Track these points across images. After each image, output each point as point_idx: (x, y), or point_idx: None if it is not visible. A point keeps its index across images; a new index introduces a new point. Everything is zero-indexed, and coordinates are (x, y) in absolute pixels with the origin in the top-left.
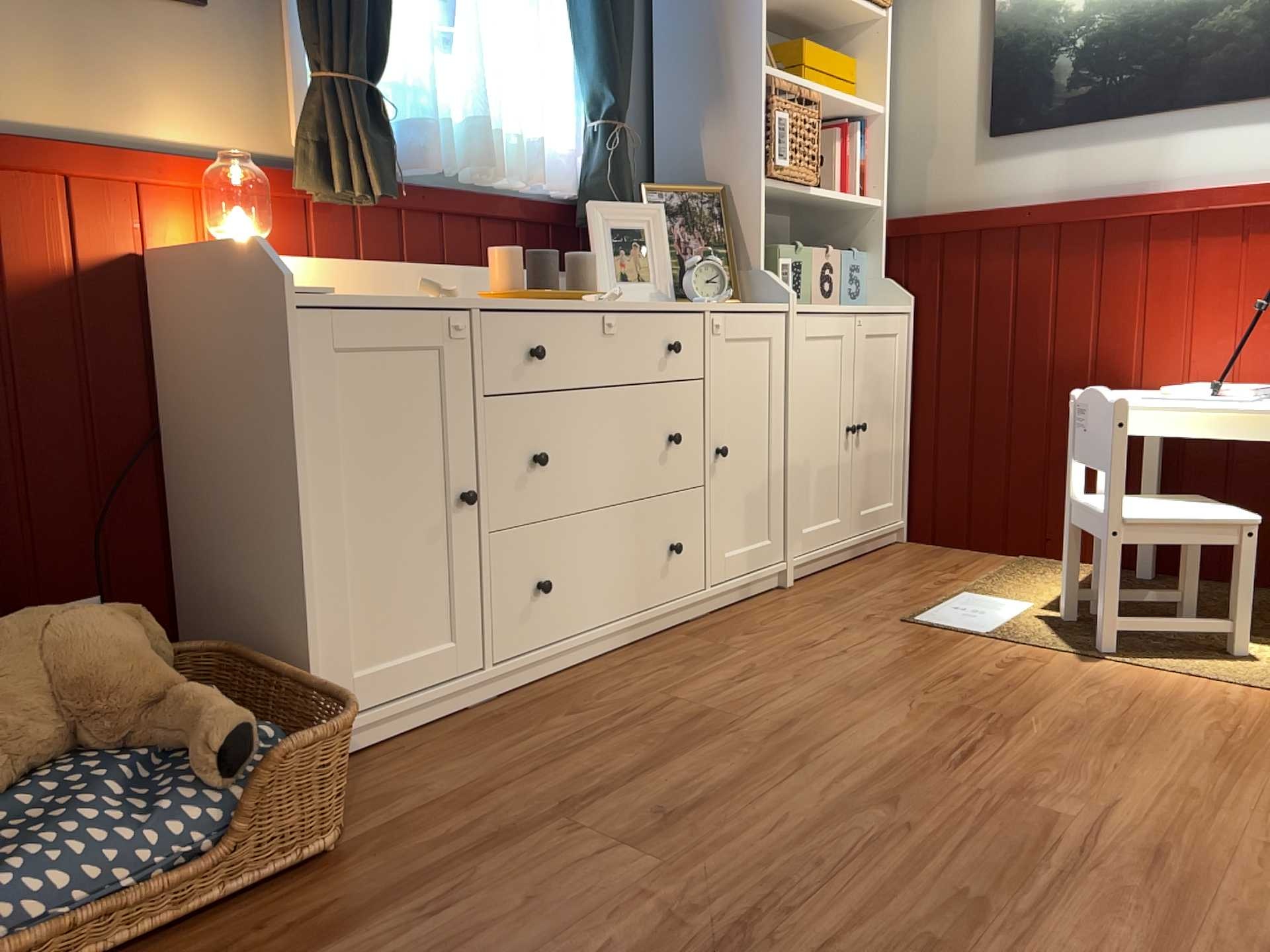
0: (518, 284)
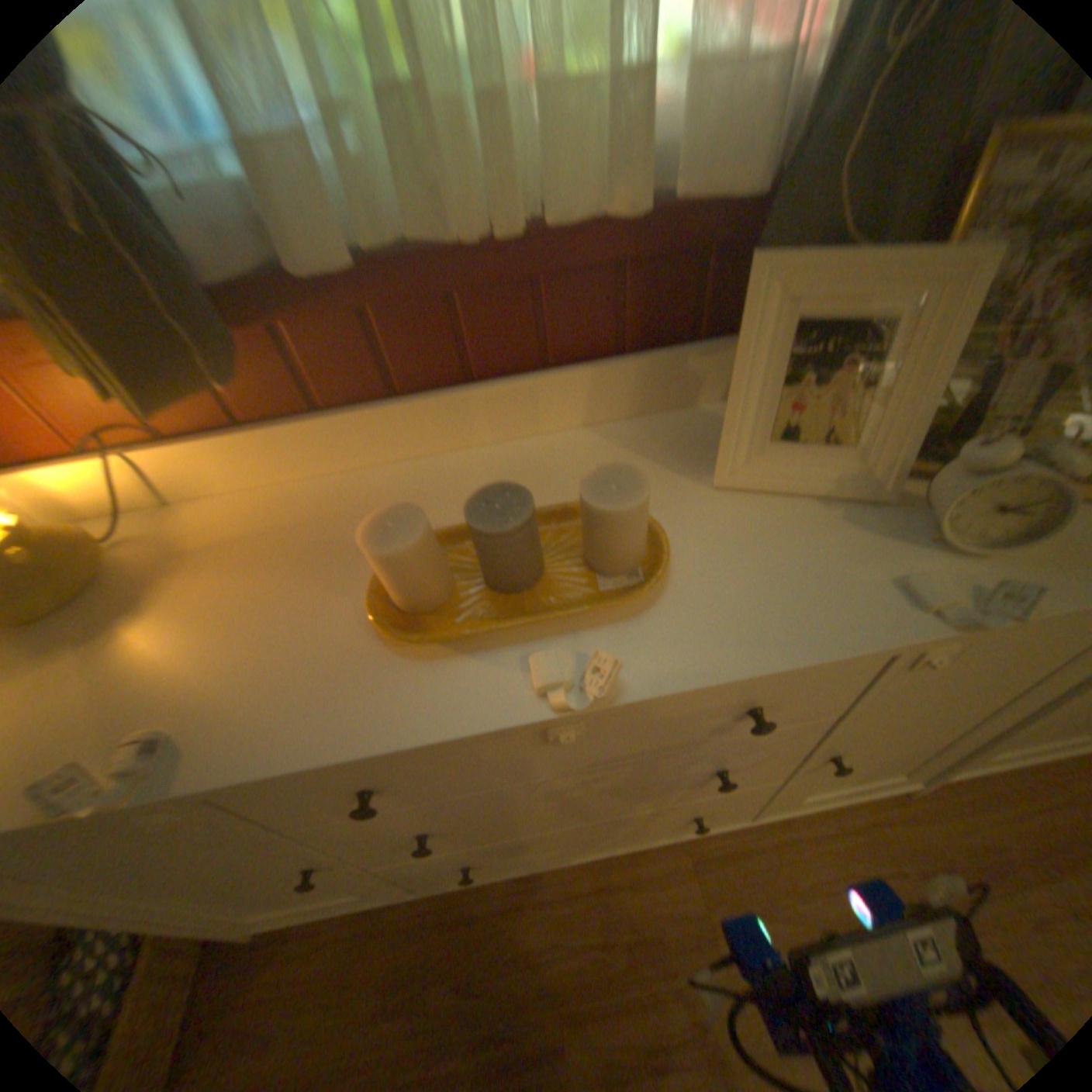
0: (427, 589)
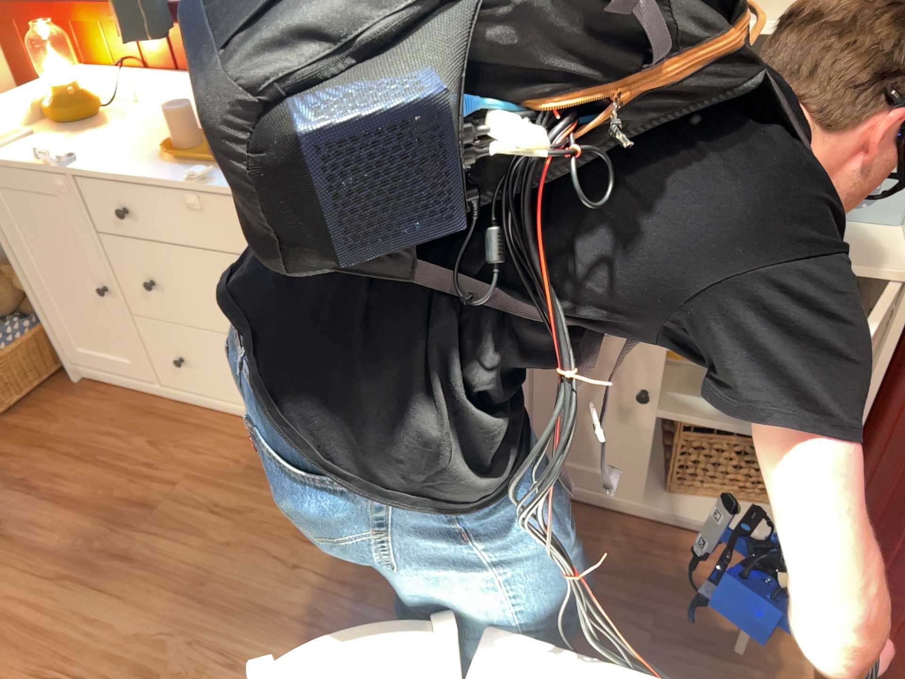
0: (190, 144)
